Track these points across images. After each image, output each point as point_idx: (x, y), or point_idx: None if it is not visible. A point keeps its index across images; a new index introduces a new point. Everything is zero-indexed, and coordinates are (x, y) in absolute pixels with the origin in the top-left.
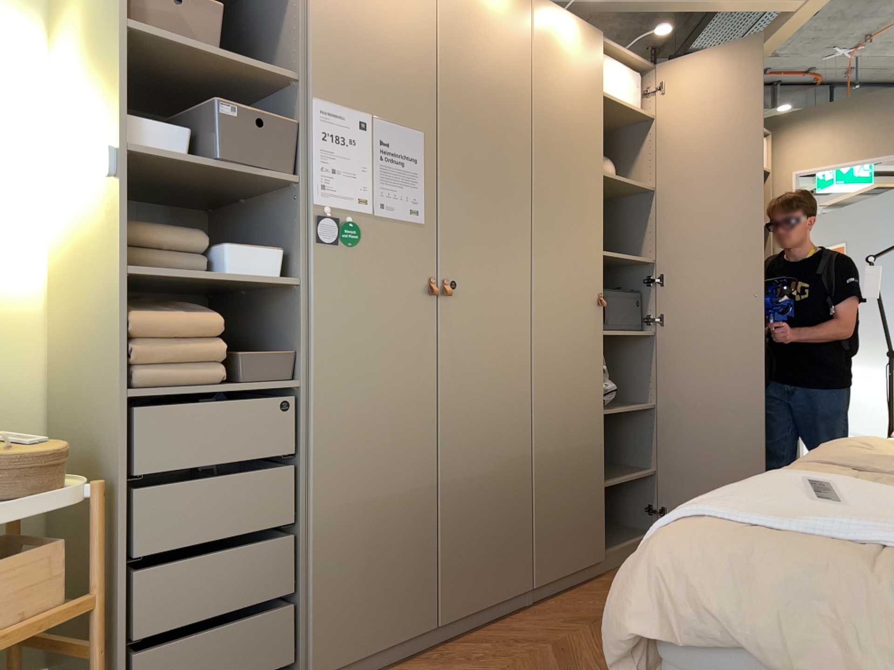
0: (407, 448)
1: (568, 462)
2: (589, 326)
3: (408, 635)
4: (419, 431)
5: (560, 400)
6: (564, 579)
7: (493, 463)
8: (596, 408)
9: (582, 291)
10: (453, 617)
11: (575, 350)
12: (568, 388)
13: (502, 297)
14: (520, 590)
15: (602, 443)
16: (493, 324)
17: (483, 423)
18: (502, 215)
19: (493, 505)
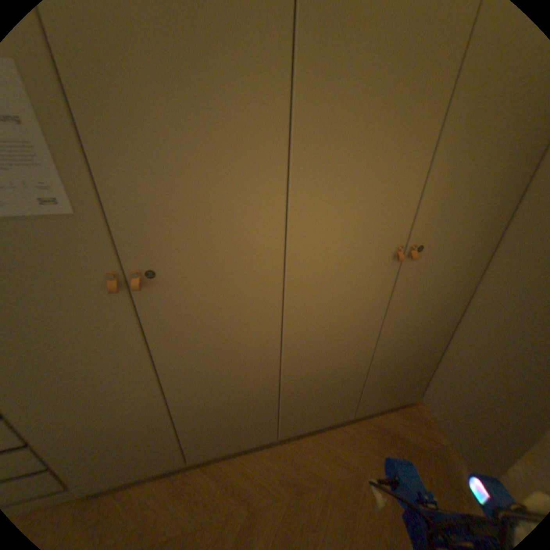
0: (126, 401)
1: (322, 381)
2: (371, 283)
3: (159, 473)
4: (137, 390)
5: (318, 346)
6: (312, 431)
7: (231, 394)
8: (365, 344)
9: (368, 250)
10: (200, 462)
11: (345, 307)
12: (330, 336)
13: (233, 276)
14: (264, 444)
15: (368, 364)
16: (221, 303)
17: (216, 374)
18: (226, 180)
19: (233, 414)
